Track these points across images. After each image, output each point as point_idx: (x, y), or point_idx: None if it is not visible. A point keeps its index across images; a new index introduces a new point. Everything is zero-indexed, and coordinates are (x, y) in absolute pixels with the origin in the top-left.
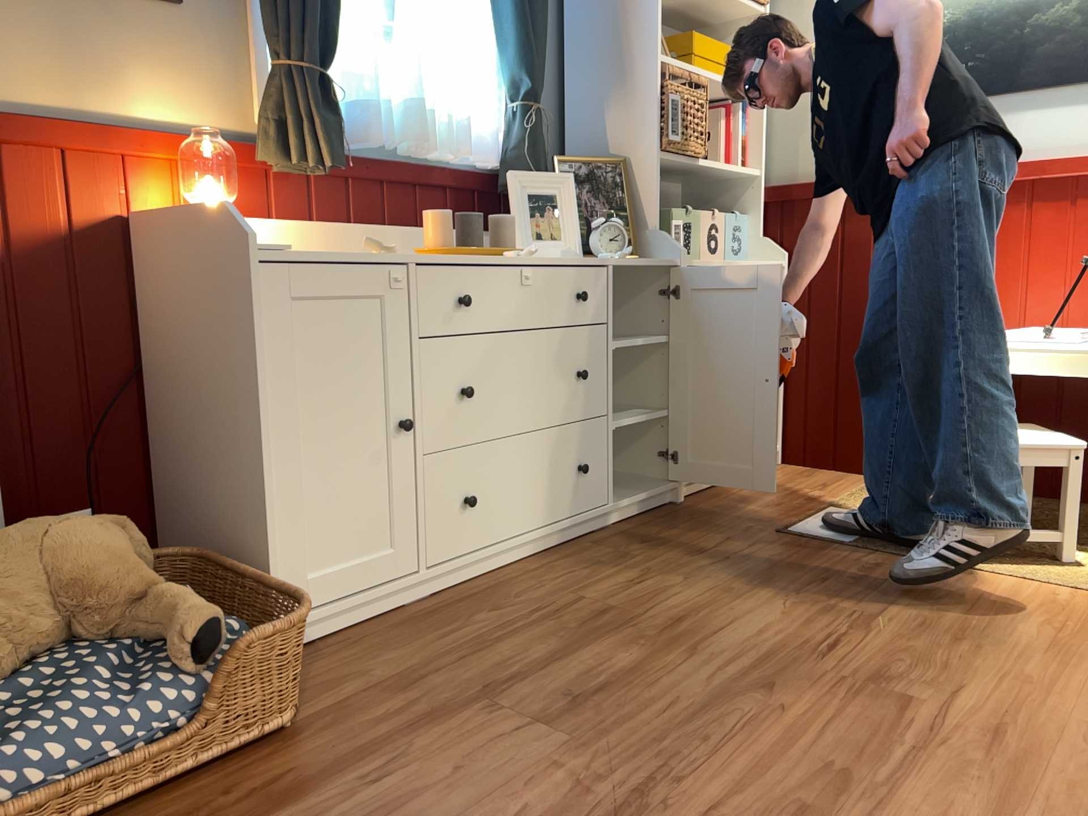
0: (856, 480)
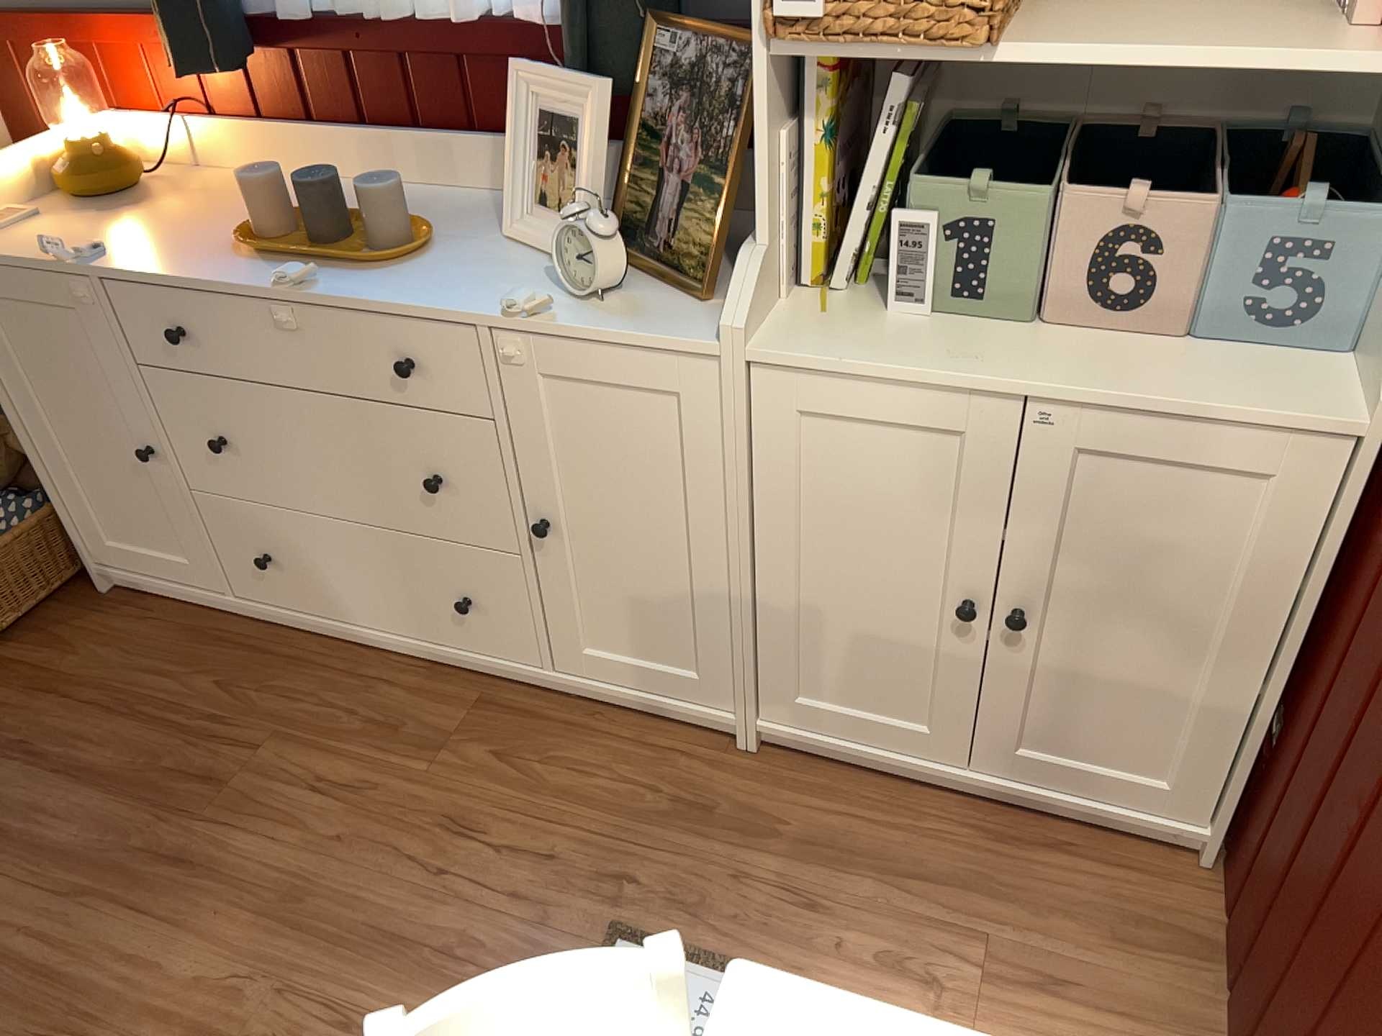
0: None
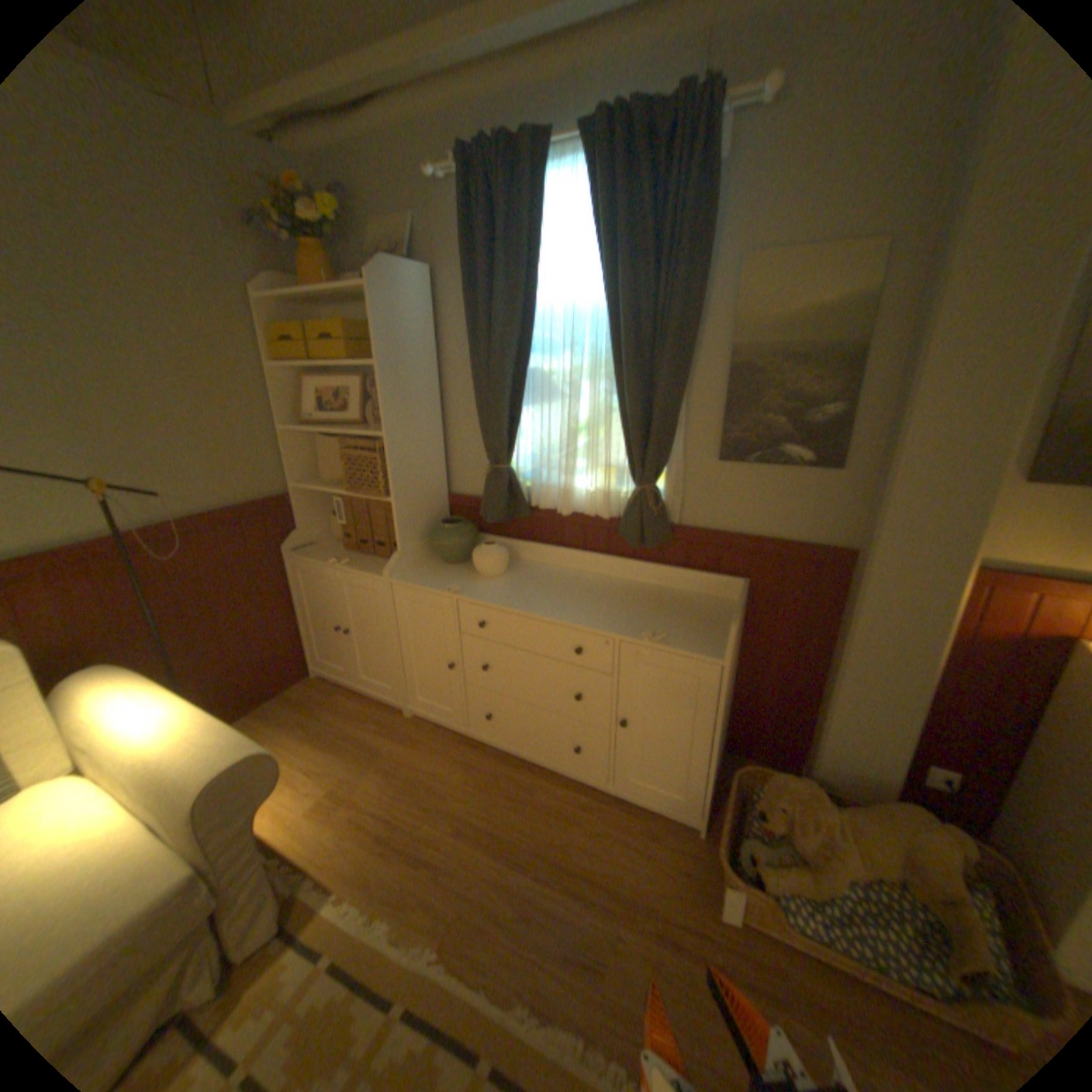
0: None
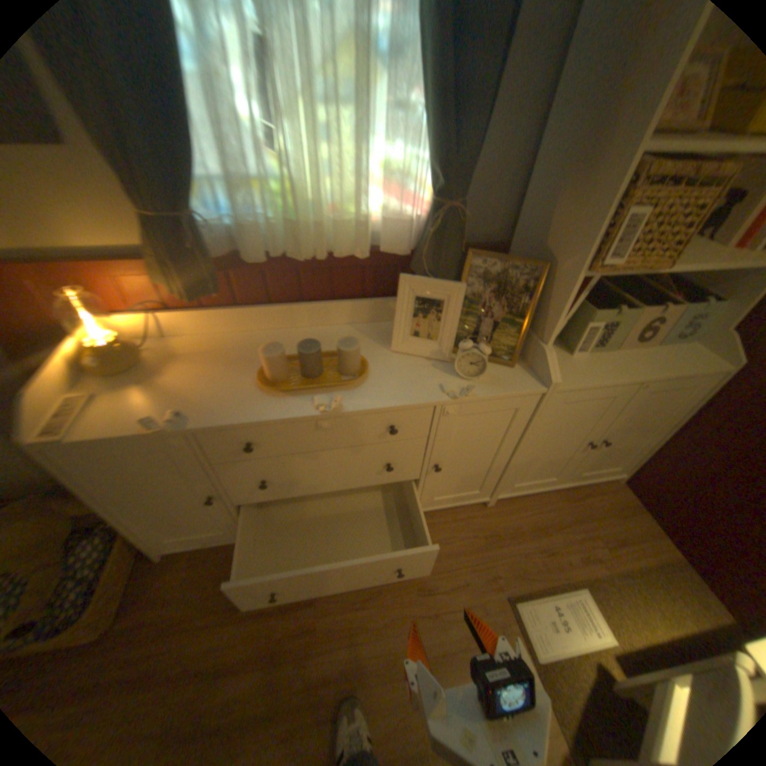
0: (659, 554)
